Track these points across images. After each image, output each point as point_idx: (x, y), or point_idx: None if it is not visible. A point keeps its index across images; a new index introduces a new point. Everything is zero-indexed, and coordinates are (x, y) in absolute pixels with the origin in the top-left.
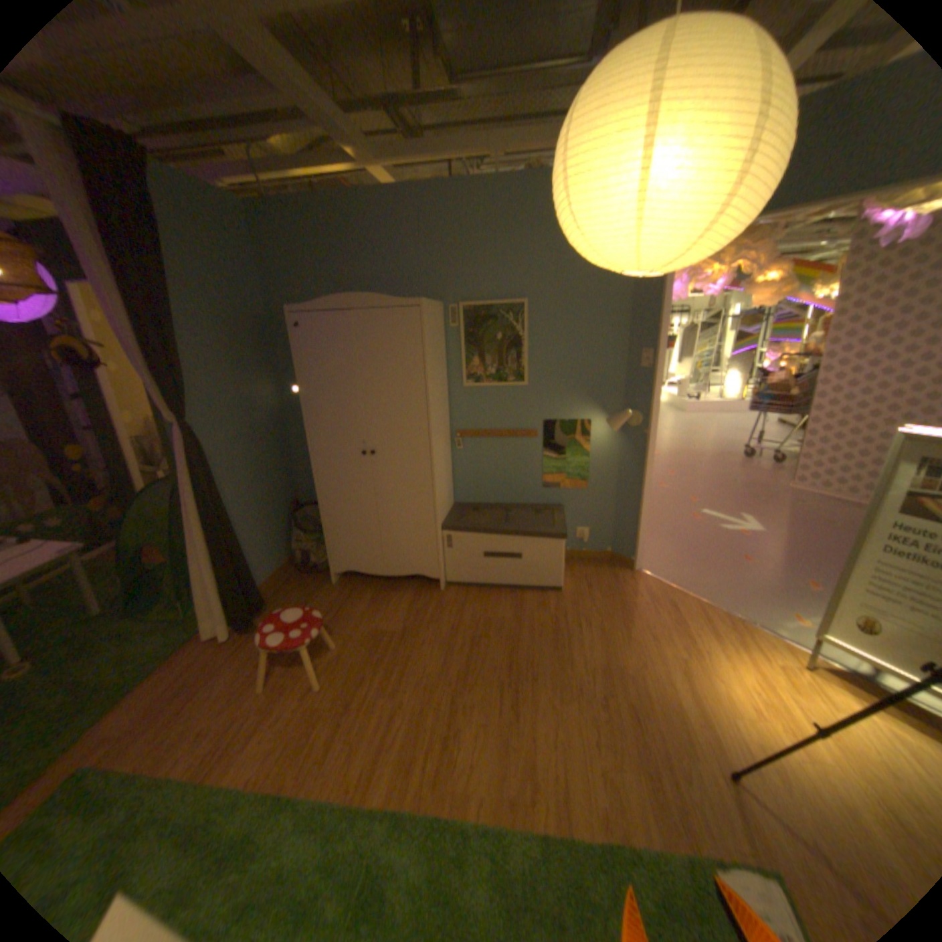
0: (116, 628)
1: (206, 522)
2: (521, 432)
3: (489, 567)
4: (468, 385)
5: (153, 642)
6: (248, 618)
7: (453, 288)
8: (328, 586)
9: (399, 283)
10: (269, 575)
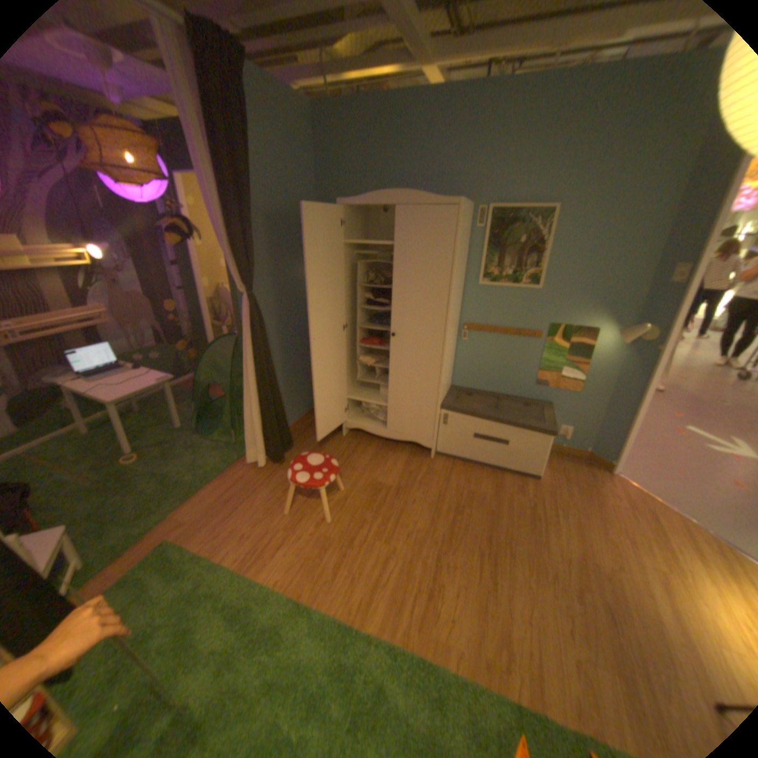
0: (190, 439)
1: (259, 374)
2: (526, 331)
3: (477, 447)
4: (484, 282)
5: (214, 455)
6: (281, 451)
7: (487, 188)
8: (340, 436)
9: (436, 181)
10: (296, 419)
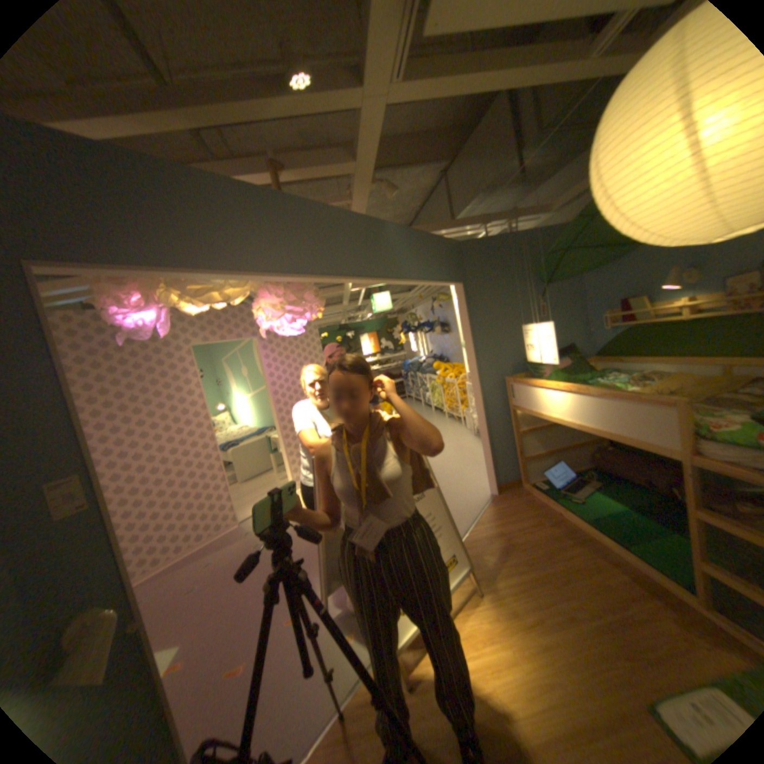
0: None
1: None
2: None
3: None
4: None
5: None
6: None
7: None
8: None
9: None
10: None
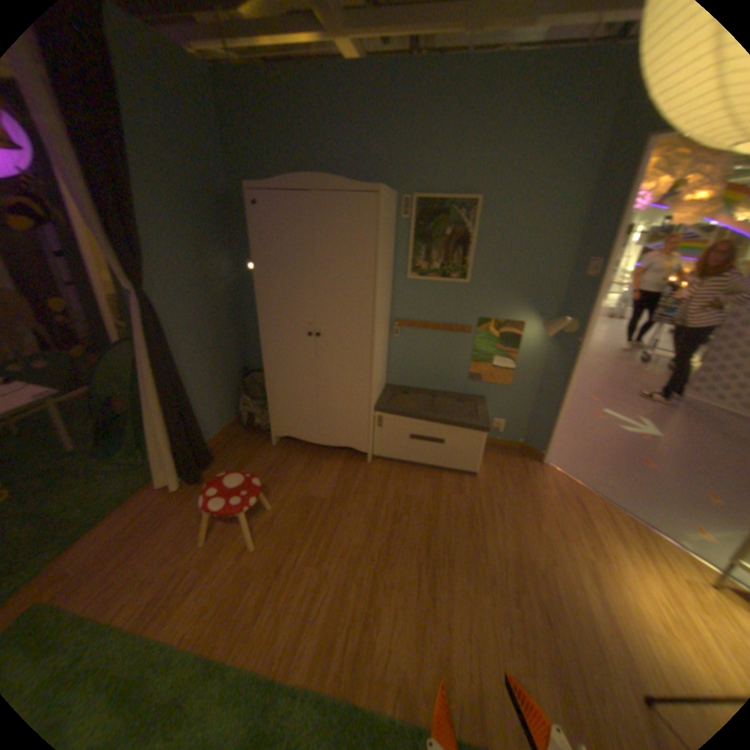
0: (83, 466)
1: (158, 387)
2: (455, 326)
3: (413, 448)
4: (411, 277)
5: (113, 484)
6: (195, 472)
7: (409, 177)
8: (268, 446)
9: (355, 168)
10: (217, 431)
